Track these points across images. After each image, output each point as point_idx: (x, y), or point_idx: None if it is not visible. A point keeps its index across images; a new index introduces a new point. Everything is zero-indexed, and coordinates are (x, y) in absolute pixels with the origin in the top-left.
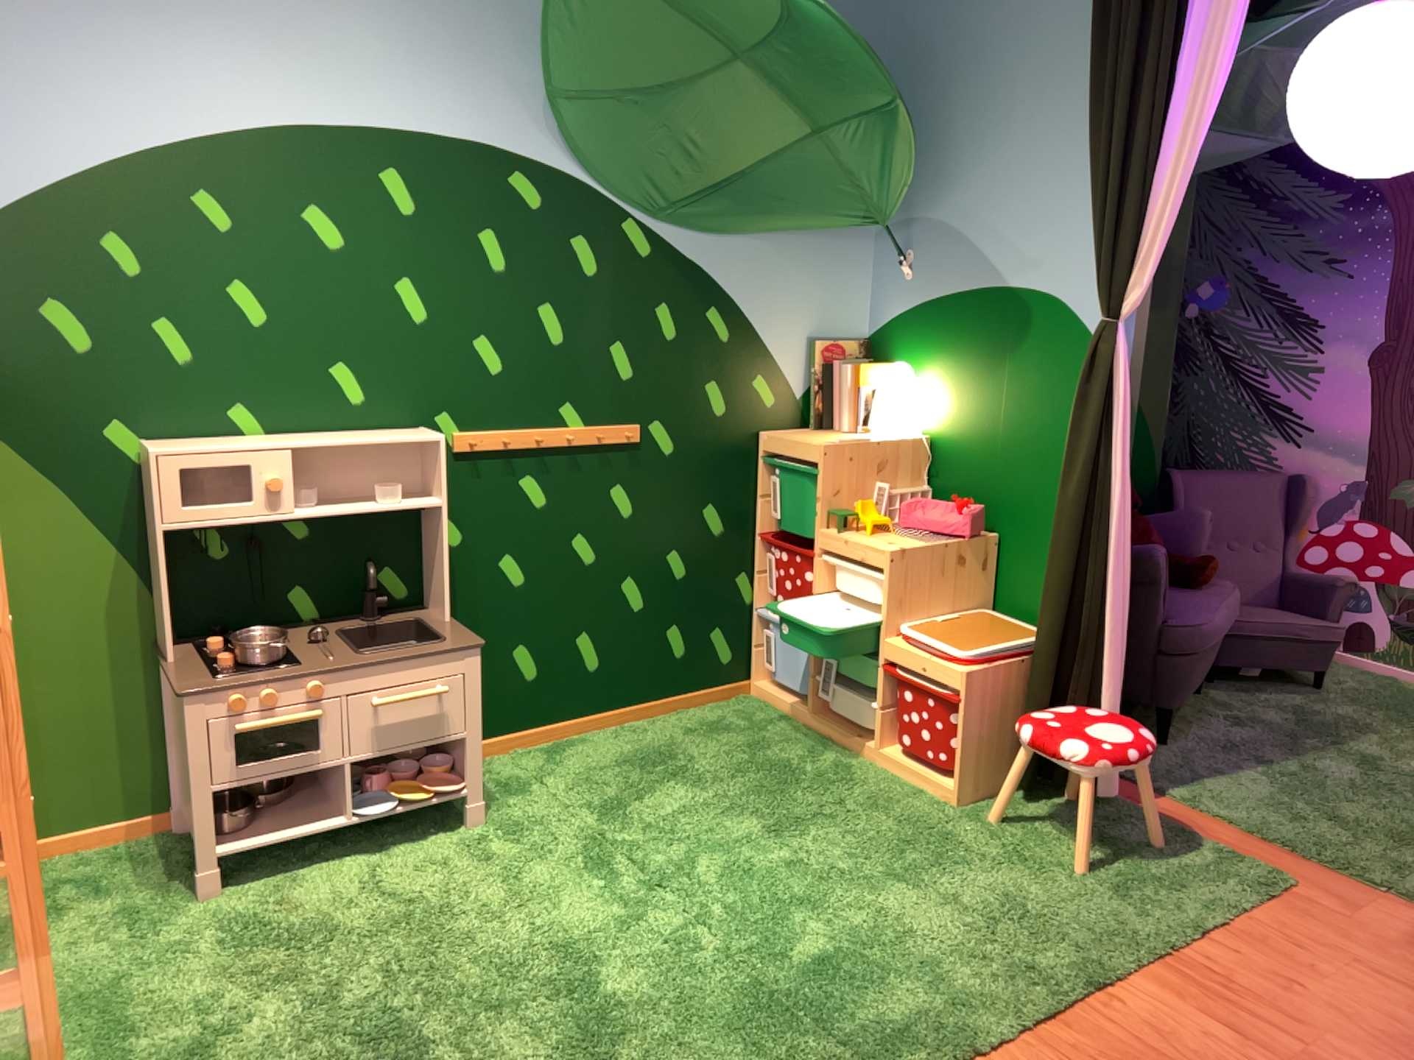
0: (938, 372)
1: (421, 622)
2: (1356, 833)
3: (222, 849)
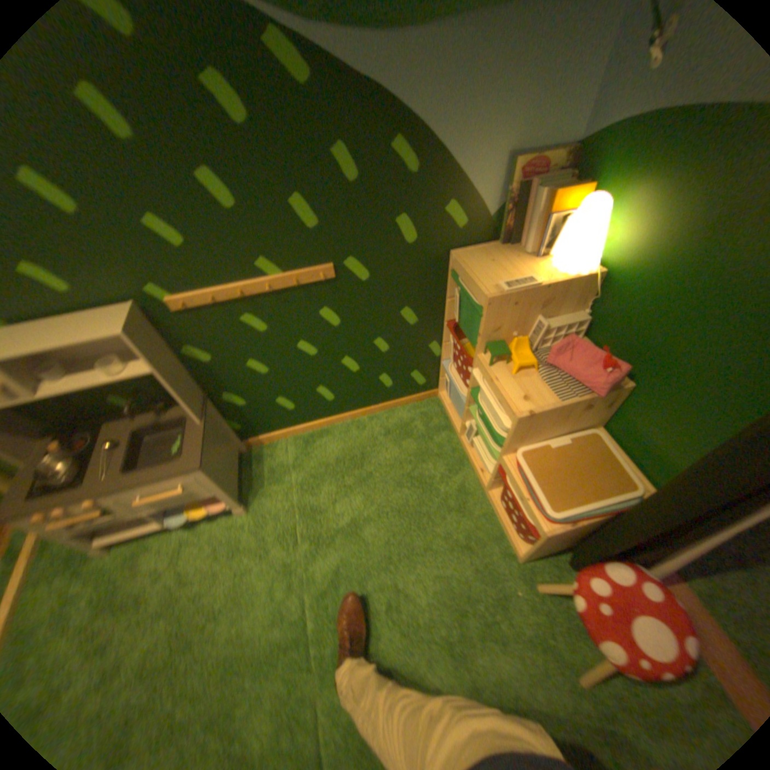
0: (641, 208)
1: (184, 424)
2: None
3: (98, 540)
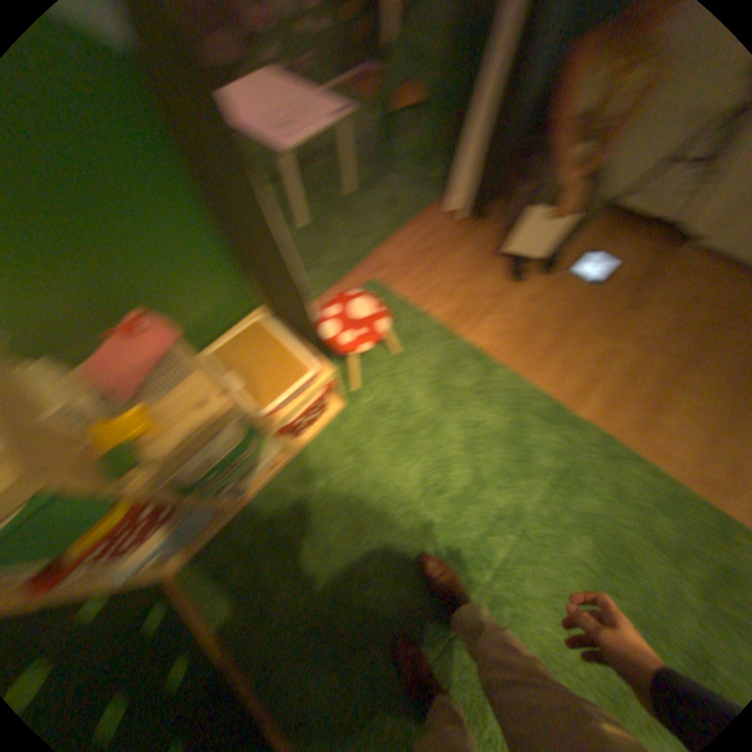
0: None
1: None
2: (327, 250)
3: None
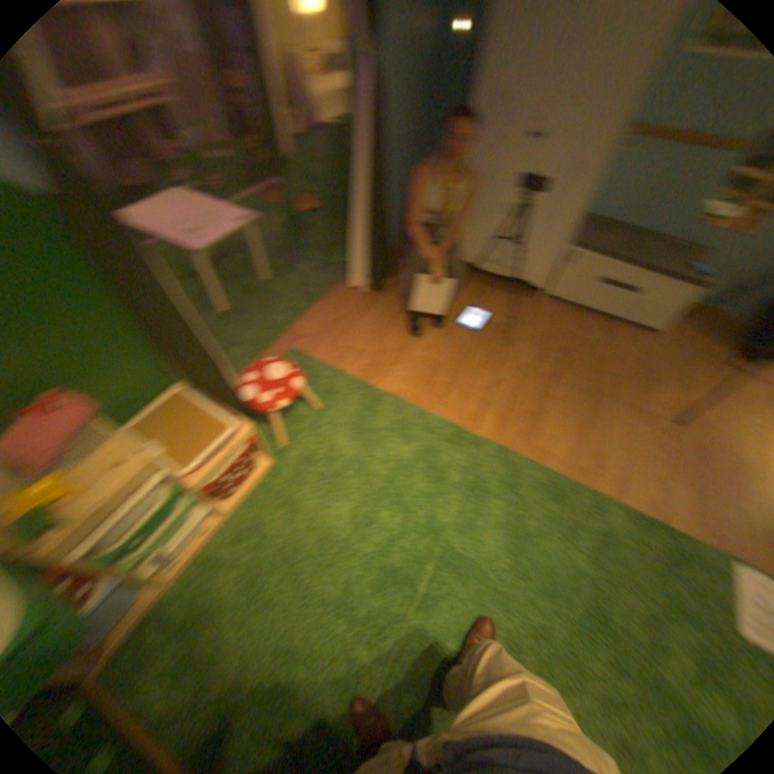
0: None
1: None
2: (249, 329)
3: None
